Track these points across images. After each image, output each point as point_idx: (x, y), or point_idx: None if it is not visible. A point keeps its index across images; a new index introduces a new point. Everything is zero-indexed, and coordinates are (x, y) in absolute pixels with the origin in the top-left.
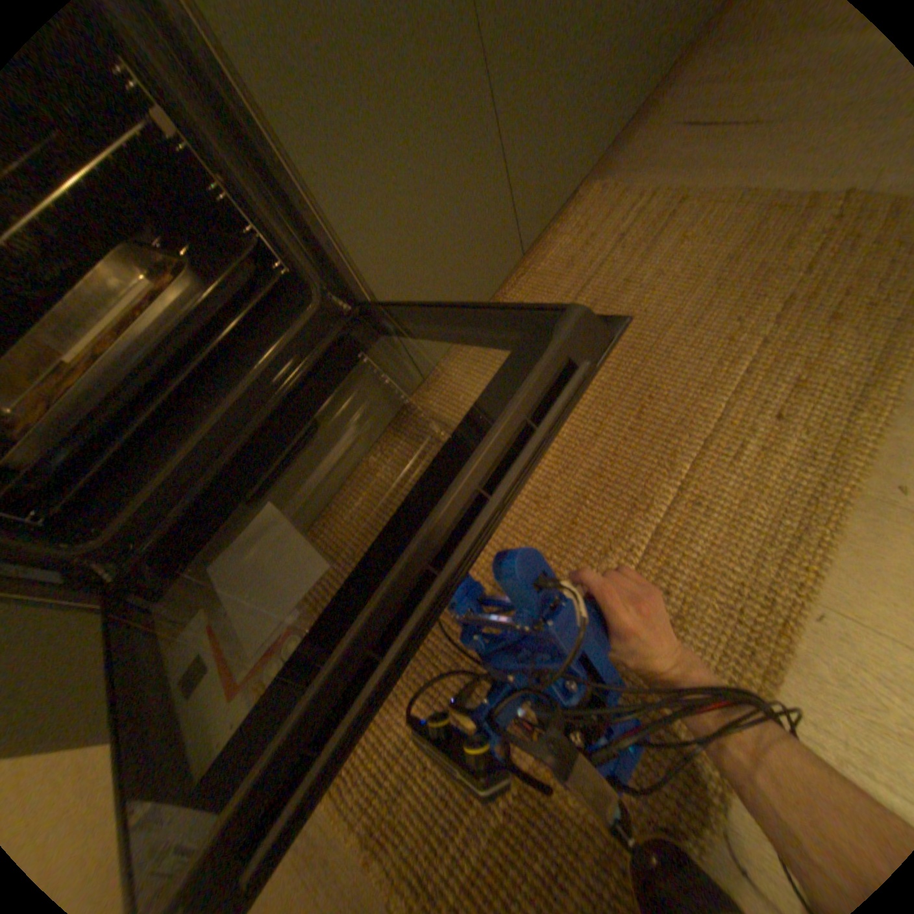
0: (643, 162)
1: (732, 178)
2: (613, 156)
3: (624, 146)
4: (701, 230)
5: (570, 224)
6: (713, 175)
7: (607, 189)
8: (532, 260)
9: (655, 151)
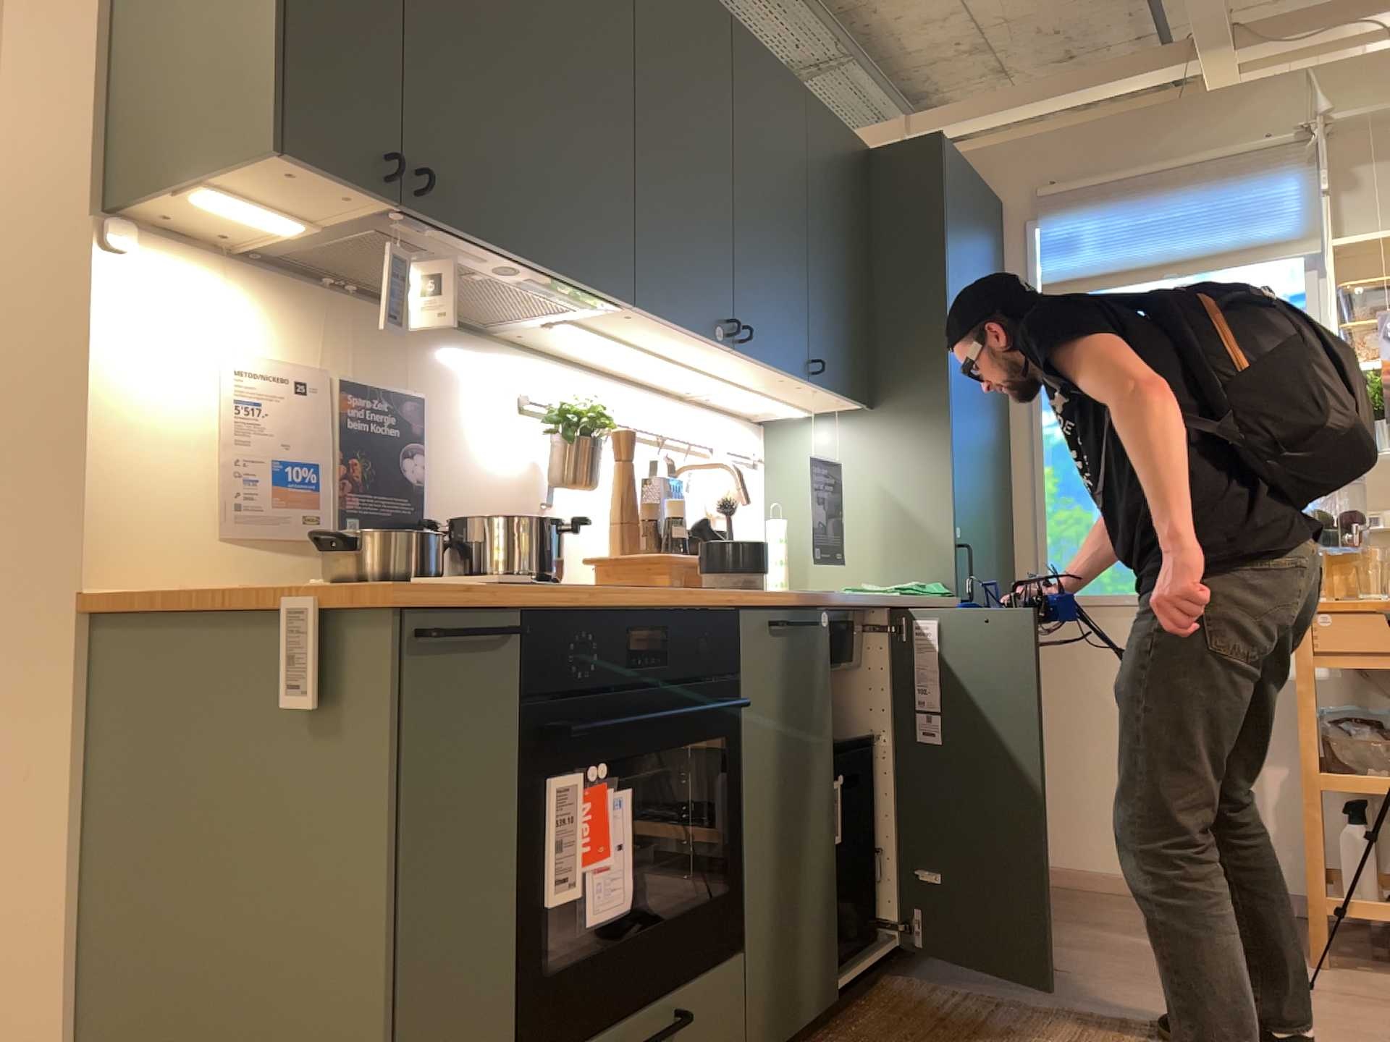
0: (950, 974)
1: (1048, 1000)
2: (915, 965)
3: (925, 960)
4: (1028, 1027)
5: (881, 1003)
6: (1027, 995)
7: (917, 984)
8: (842, 1023)
9: (961, 969)
